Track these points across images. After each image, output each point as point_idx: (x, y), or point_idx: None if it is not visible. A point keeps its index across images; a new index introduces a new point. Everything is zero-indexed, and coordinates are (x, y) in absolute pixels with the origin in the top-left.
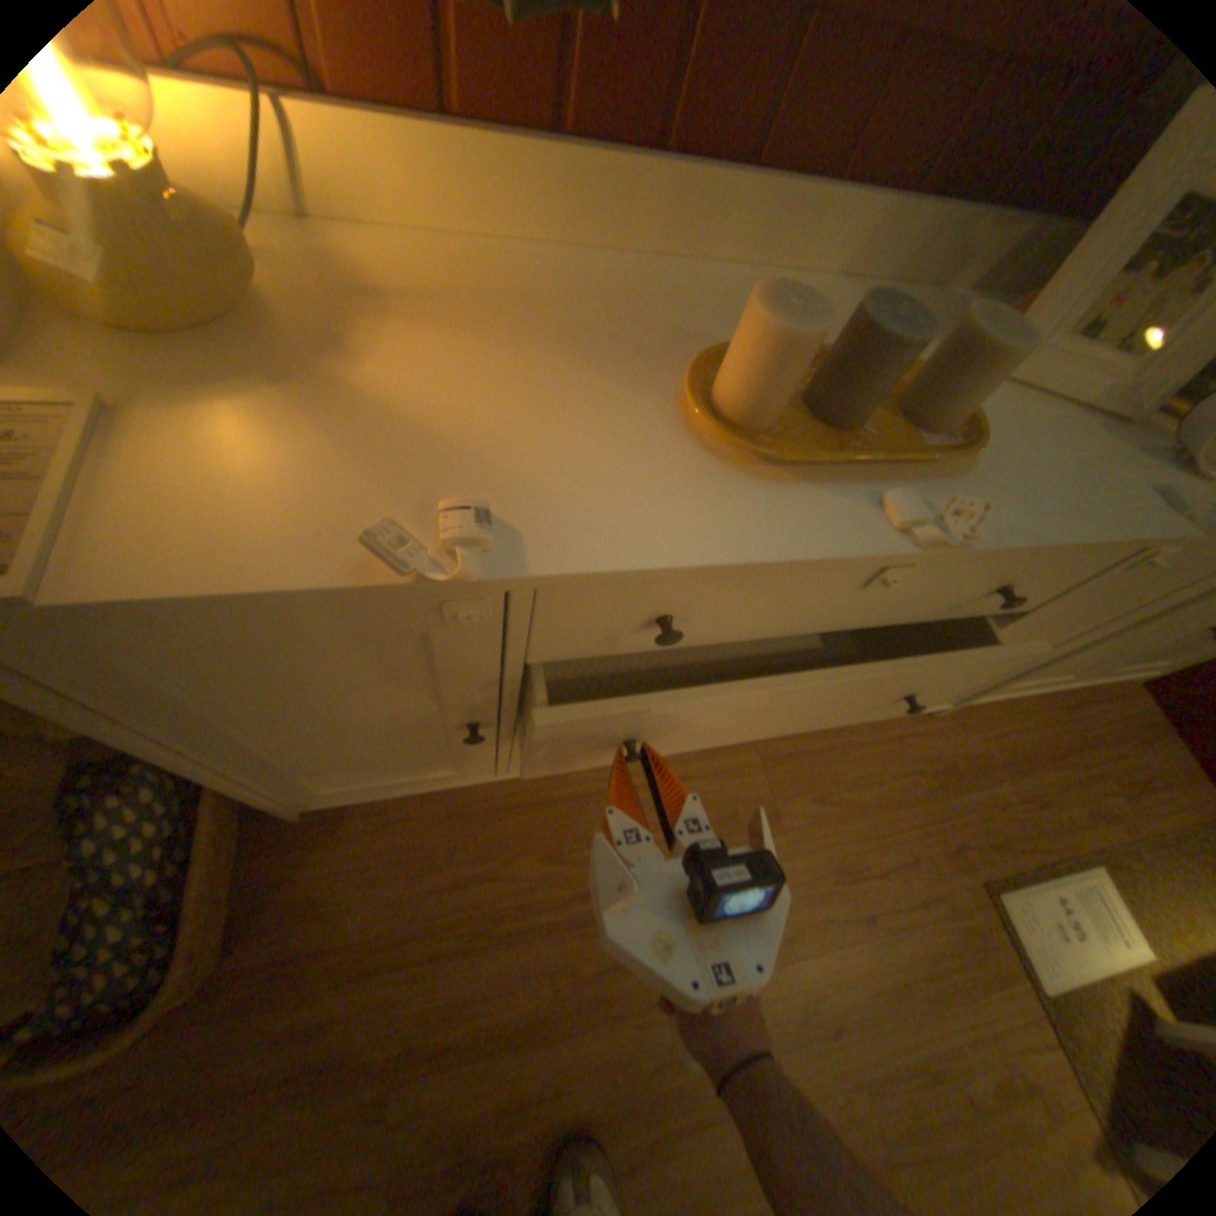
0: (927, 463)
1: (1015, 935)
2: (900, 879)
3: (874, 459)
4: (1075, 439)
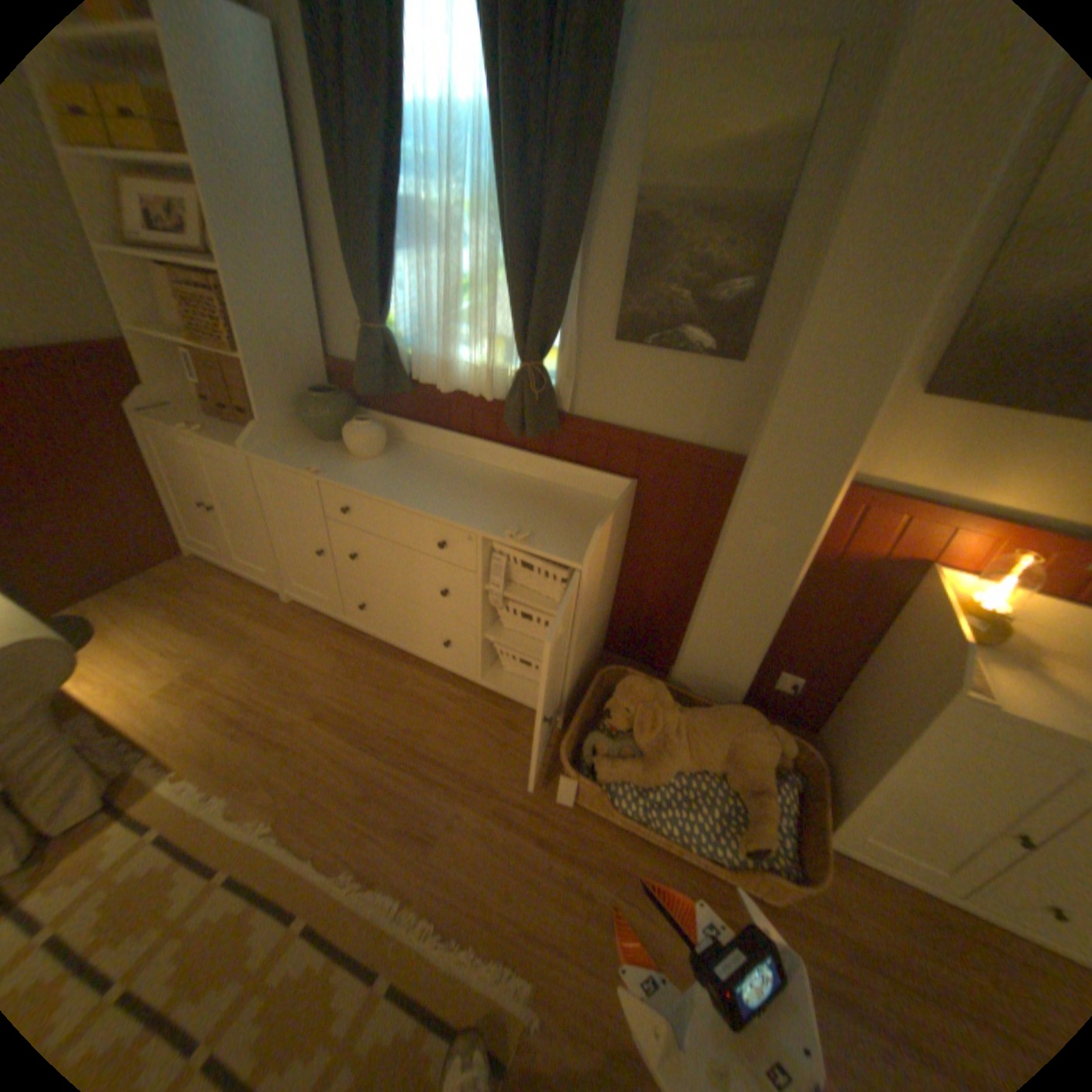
0: None
1: None
2: None
3: None
4: None
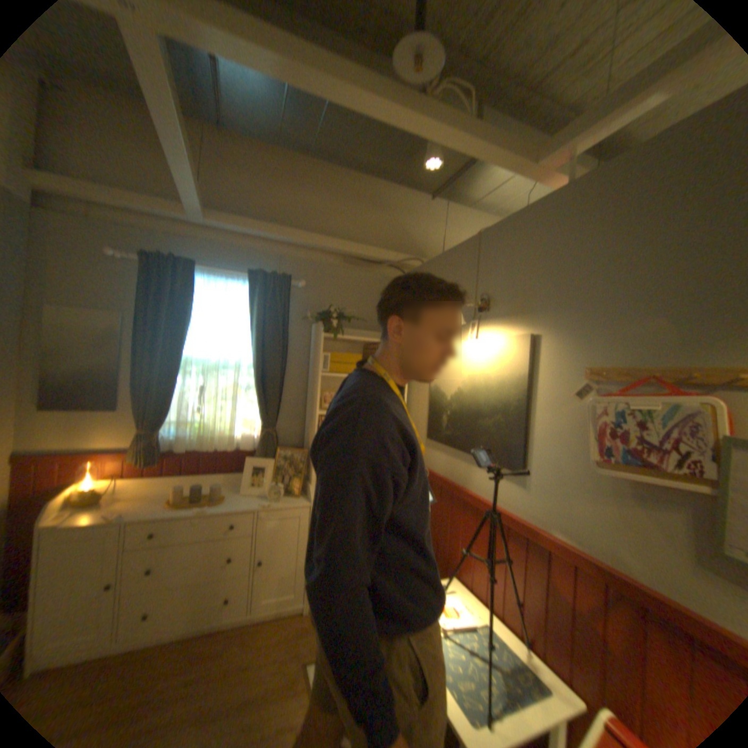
0: (207, 506)
1: (307, 678)
2: (265, 667)
3: (196, 507)
4: (248, 501)
